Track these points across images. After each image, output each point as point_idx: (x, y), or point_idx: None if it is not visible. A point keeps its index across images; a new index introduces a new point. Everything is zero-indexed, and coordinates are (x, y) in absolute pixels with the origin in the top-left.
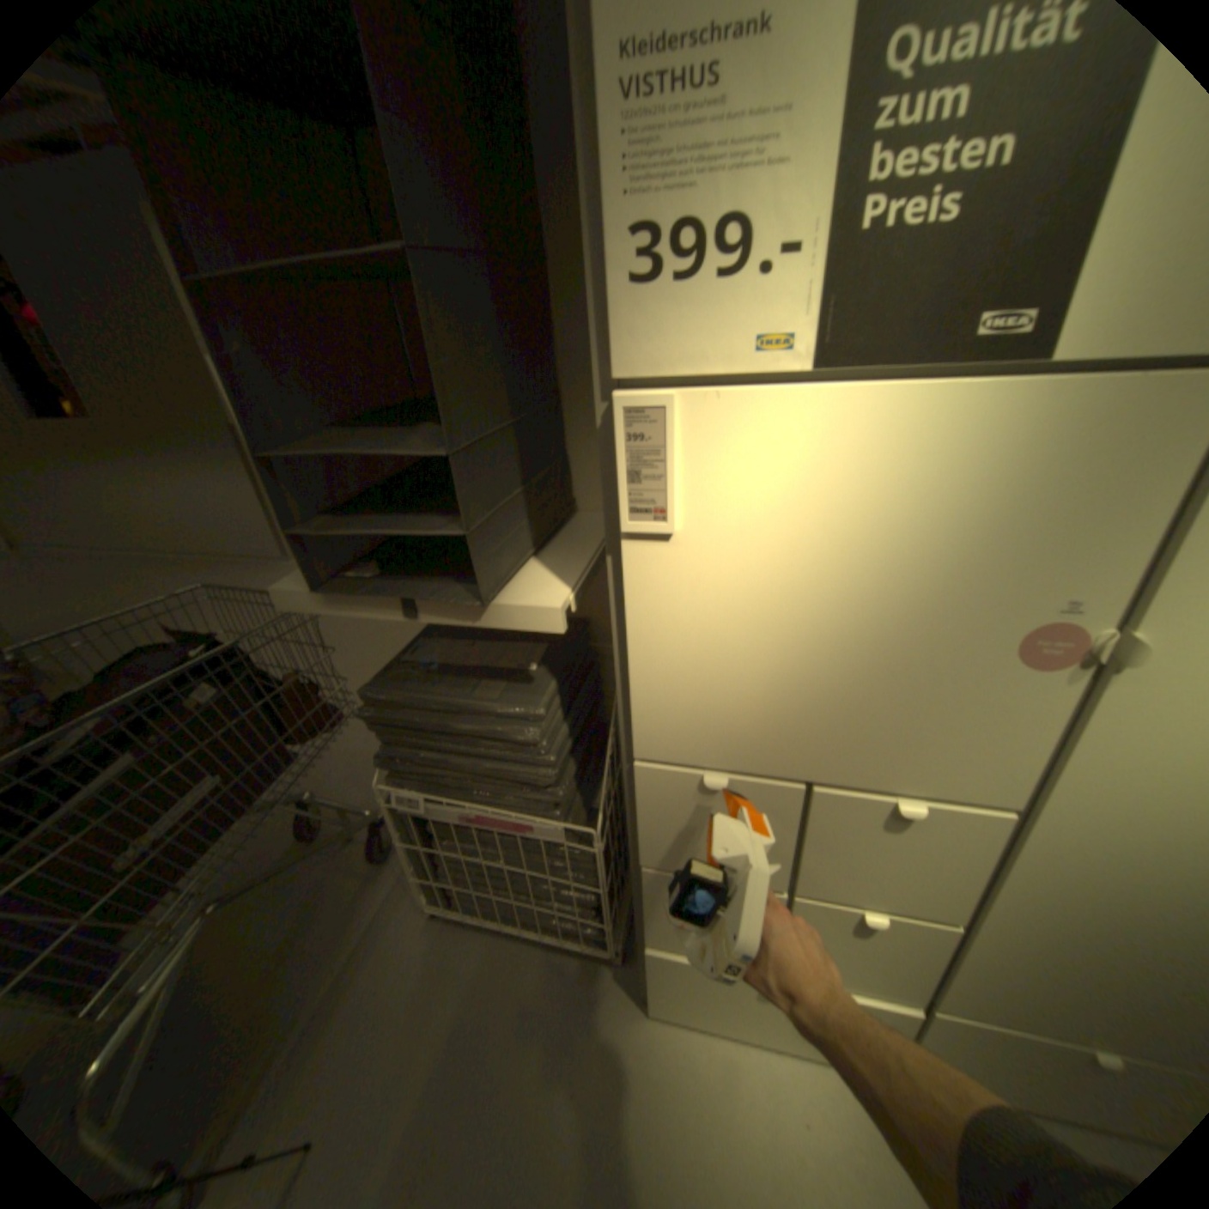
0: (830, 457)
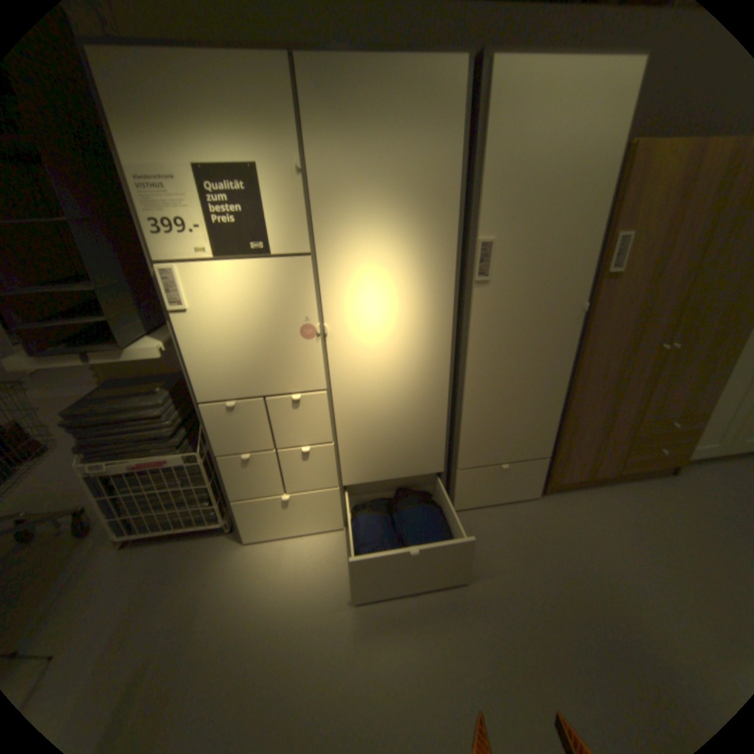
0: (228, 282)
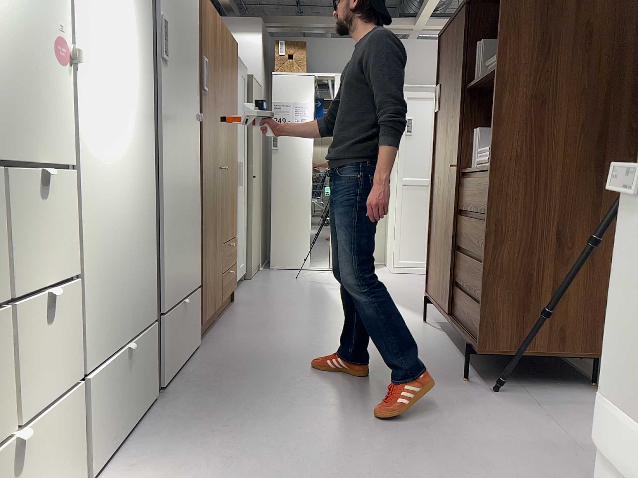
0: None
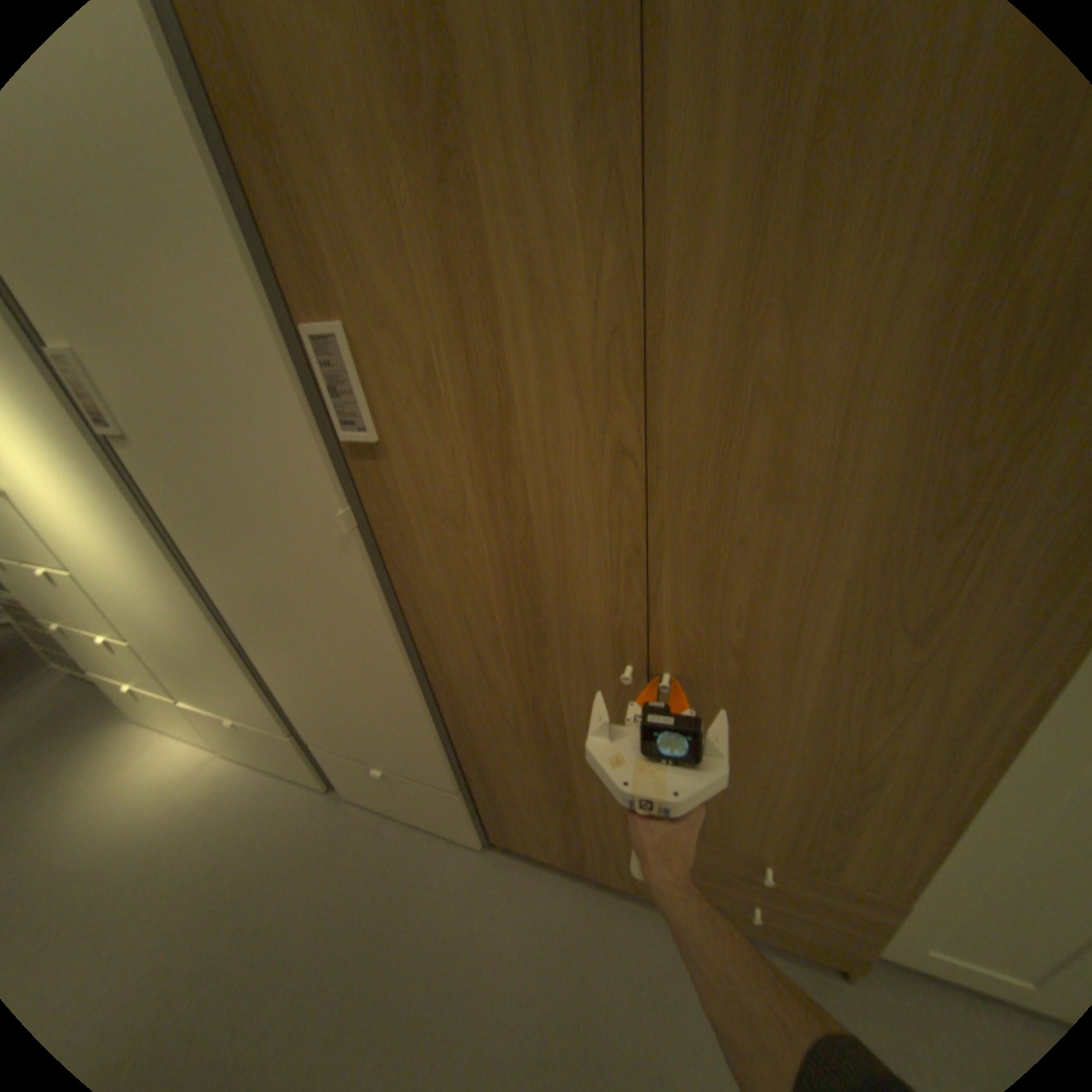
0: None
